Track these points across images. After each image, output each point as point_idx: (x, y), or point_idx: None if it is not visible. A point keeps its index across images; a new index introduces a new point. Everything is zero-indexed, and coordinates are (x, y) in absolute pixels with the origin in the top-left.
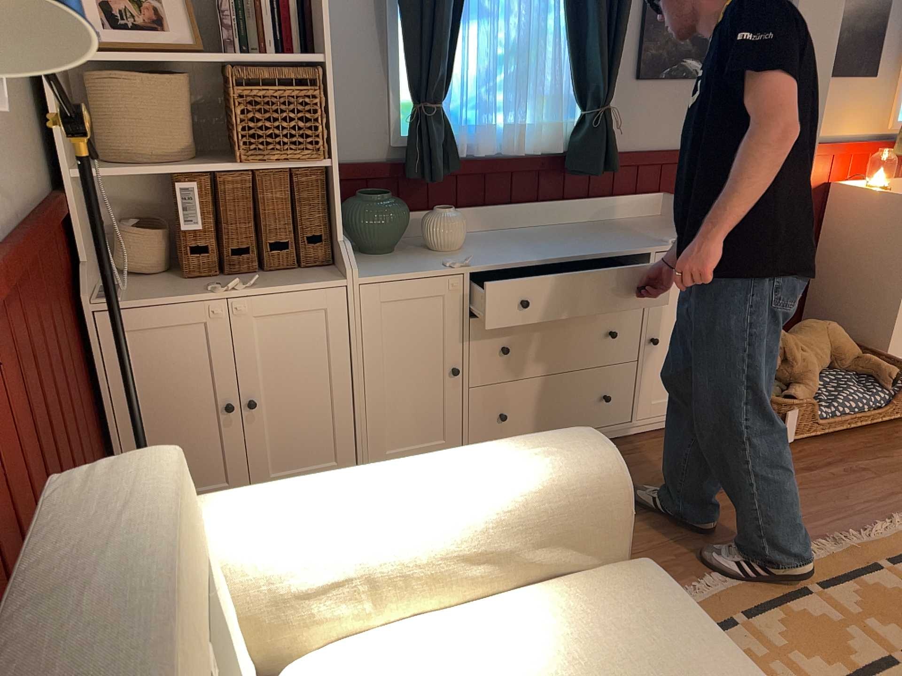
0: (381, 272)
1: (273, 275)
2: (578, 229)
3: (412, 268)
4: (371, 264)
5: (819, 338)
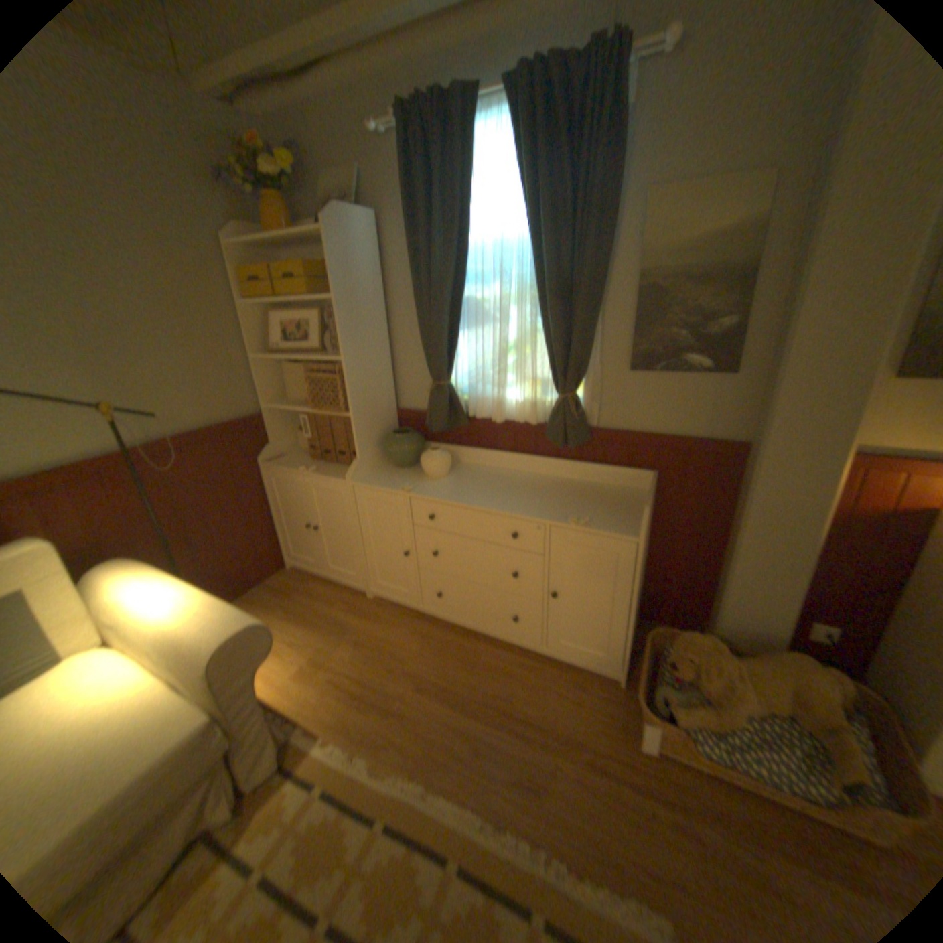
0: (369, 482)
1: (337, 468)
2: (547, 485)
3: (385, 485)
4: (381, 475)
5: (782, 682)
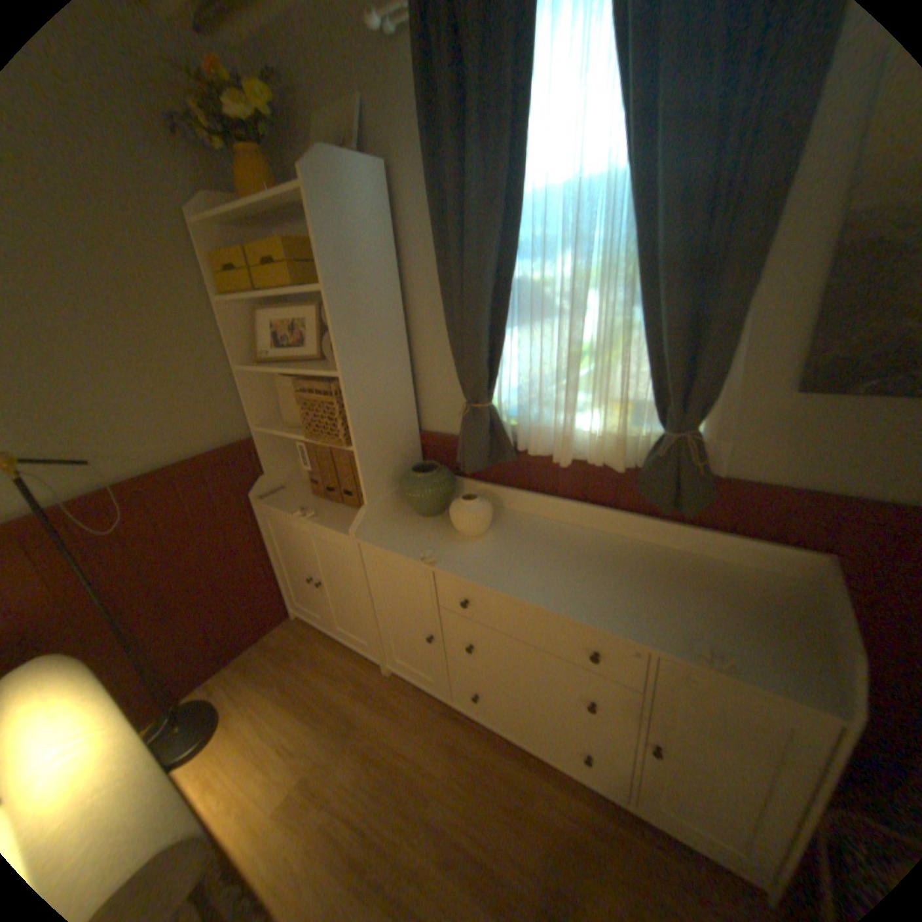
0: (381, 539)
1: (343, 510)
2: (639, 560)
3: (402, 546)
4: (398, 525)
5: None
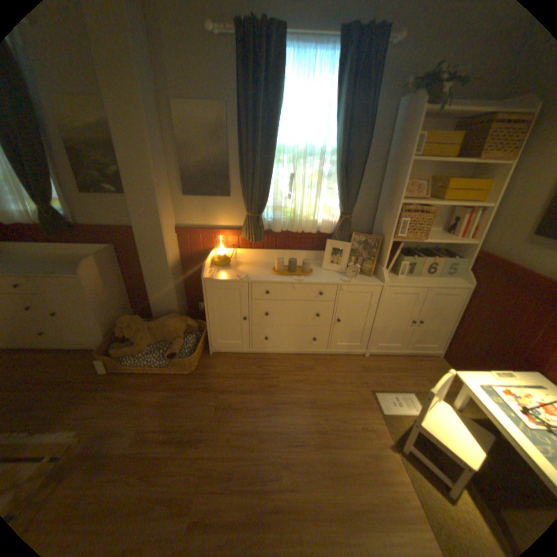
0: None
1: None
2: (52, 258)
3: None
4: None
5: (159, 326)
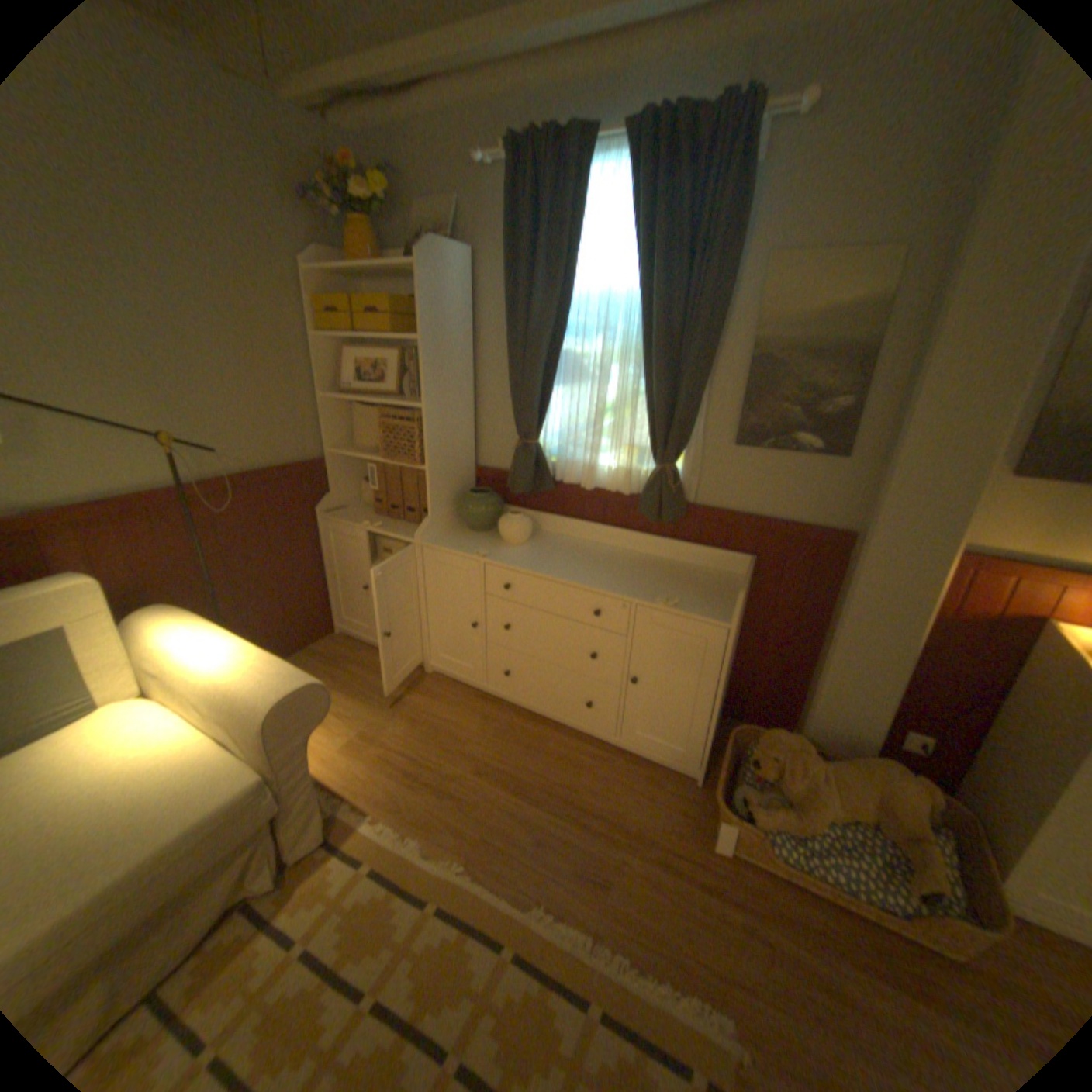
0: (441, 543)
1: (404, 525)
2: (635, 562)
3: (459, 547)
4: (454, 536)
5: (869, 787)
